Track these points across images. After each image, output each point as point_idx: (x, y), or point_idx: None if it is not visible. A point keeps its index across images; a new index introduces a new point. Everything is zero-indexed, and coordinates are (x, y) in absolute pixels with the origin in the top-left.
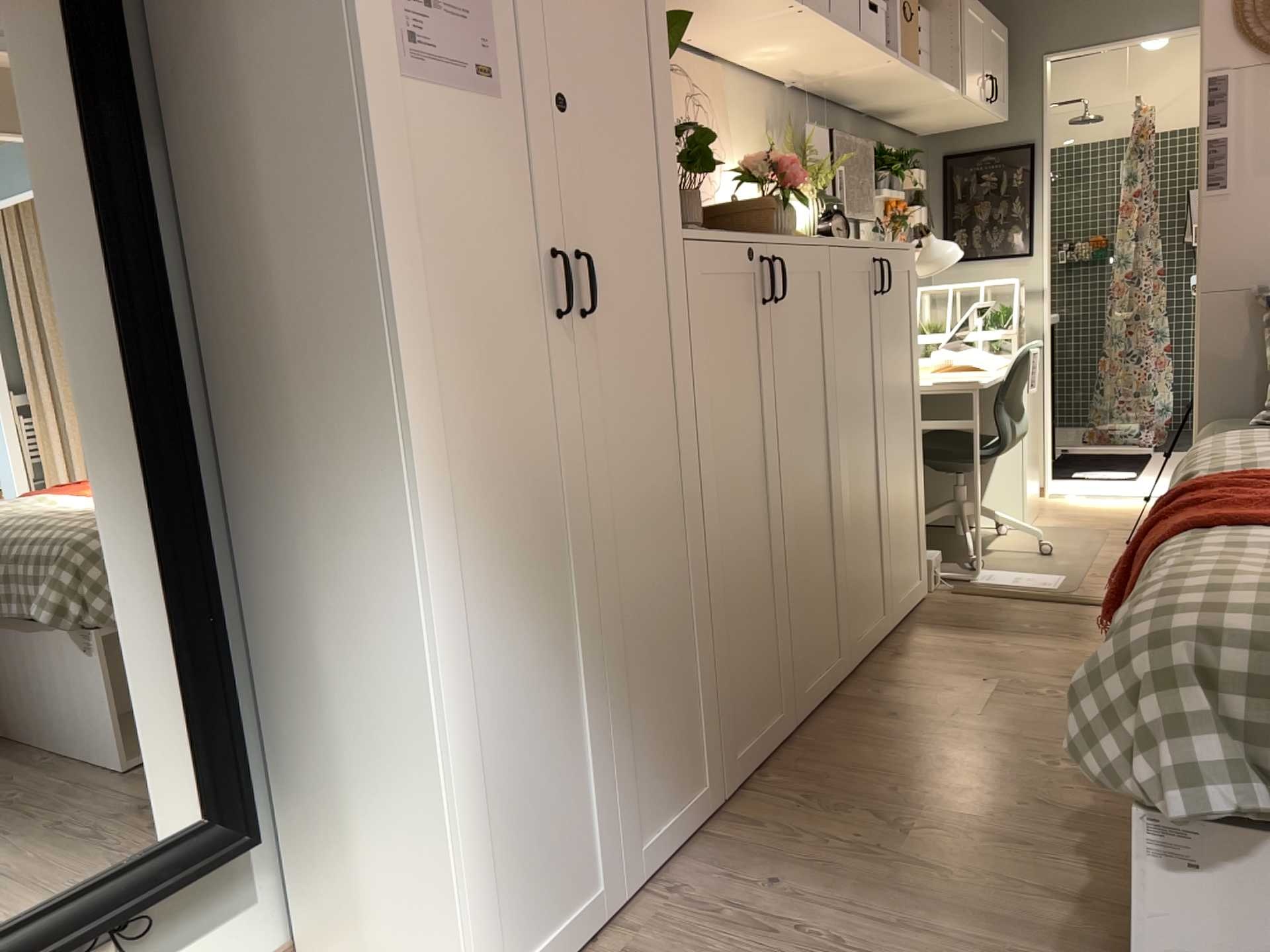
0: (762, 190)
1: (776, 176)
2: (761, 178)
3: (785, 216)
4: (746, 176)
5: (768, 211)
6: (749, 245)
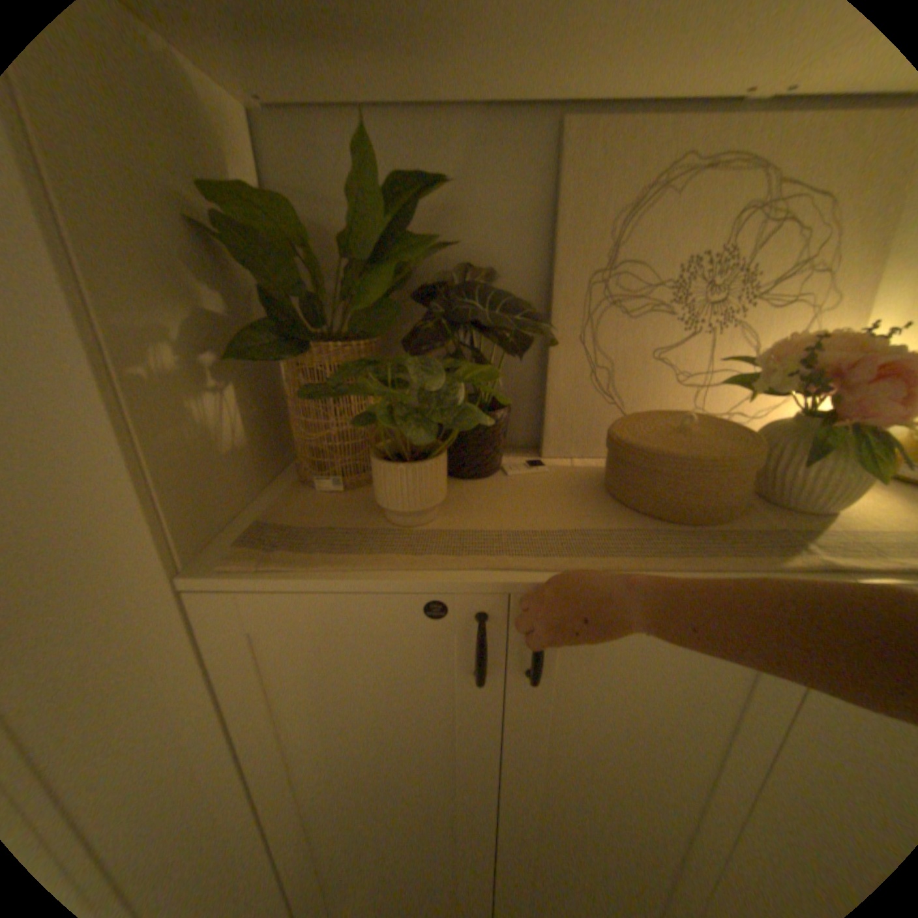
0: (811, 400)
1: (834, 389)
2: (796, 386)
3: (822, 470)
4: (753, 378)
5: (702, 478)
6: (429, 596)
